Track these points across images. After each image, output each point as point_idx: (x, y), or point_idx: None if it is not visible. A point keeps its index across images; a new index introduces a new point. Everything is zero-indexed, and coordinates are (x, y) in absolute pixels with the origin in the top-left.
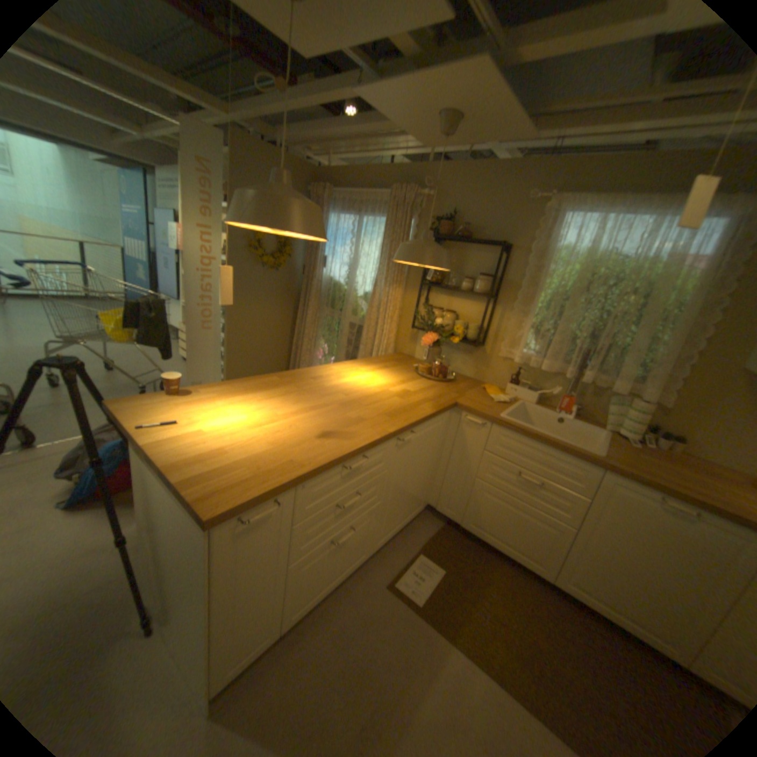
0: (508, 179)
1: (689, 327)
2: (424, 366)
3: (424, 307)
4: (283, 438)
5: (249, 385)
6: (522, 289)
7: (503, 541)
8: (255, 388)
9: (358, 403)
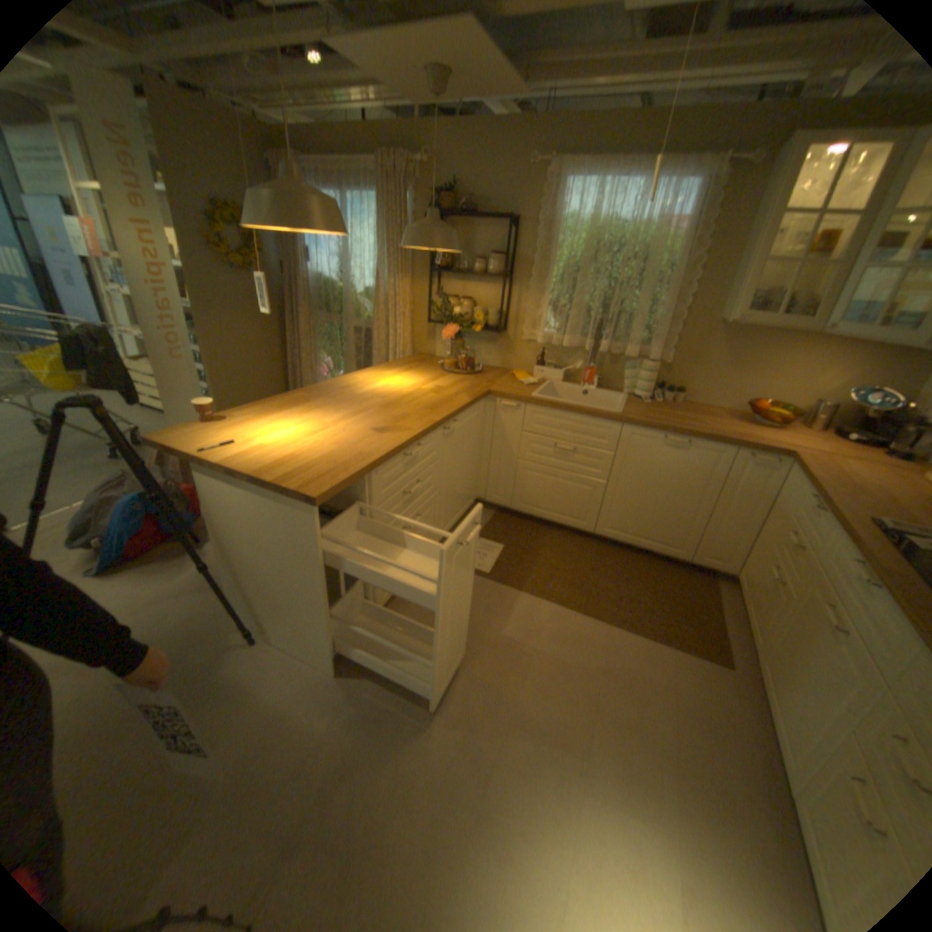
0: (504, 141)
1: (677, 287)
2: (449, 362)
3: (437, 298)
4: (342, 440)
5: (278, 404)
6: (534, 266)
7: (547, 510)
8: (287, 405)
9: (396, 404)
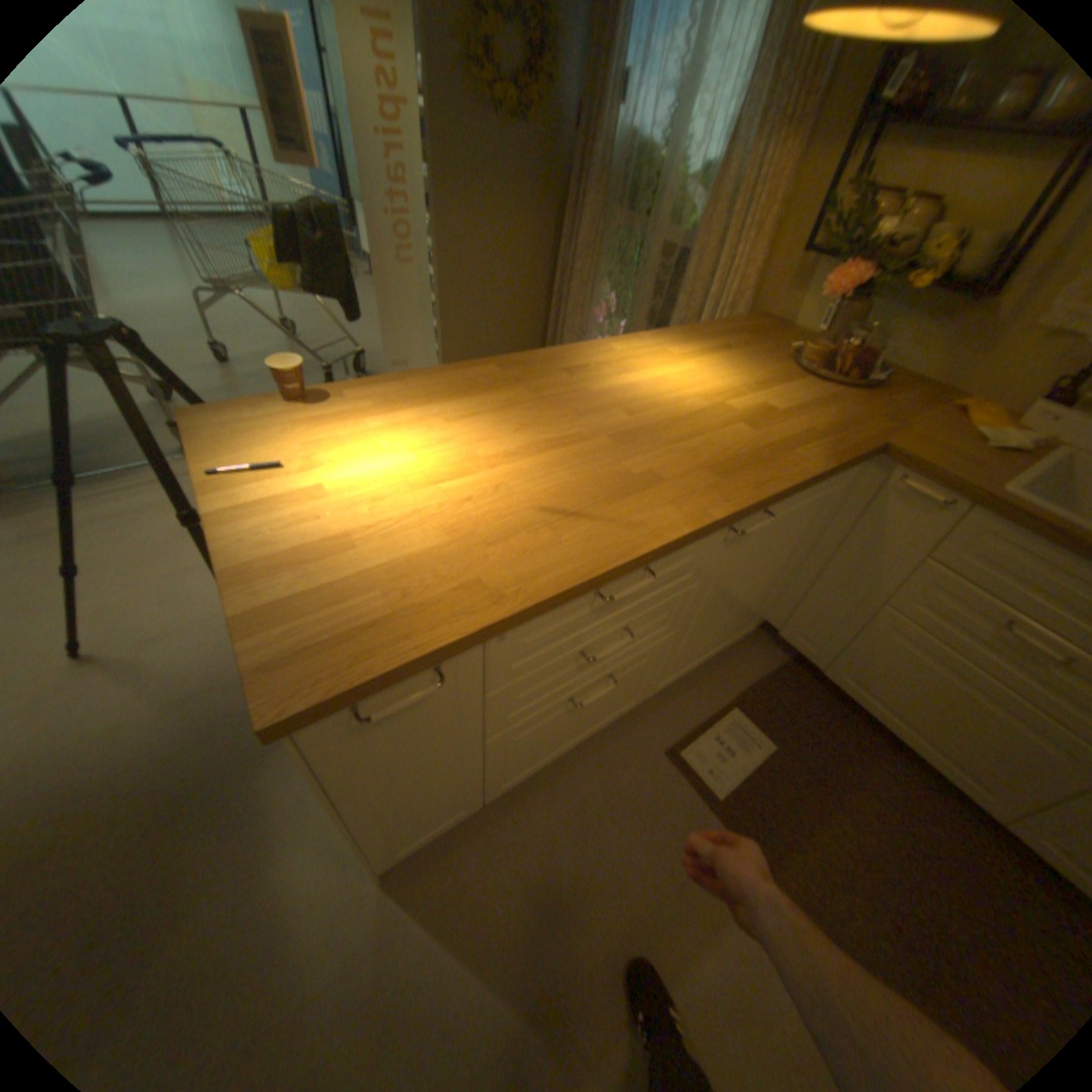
0: None
1: None
2: (819, 348)
3: (852, 188)
4: (475, 518)
5: (437, 383)
6: None
7: (910, 724)
8: (449, 390)
9: (654, 435)
